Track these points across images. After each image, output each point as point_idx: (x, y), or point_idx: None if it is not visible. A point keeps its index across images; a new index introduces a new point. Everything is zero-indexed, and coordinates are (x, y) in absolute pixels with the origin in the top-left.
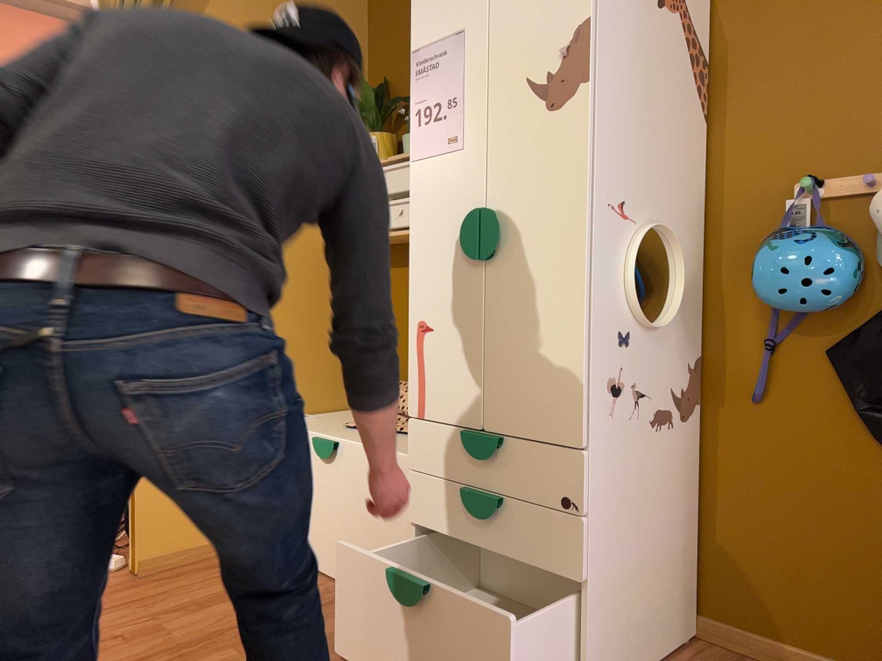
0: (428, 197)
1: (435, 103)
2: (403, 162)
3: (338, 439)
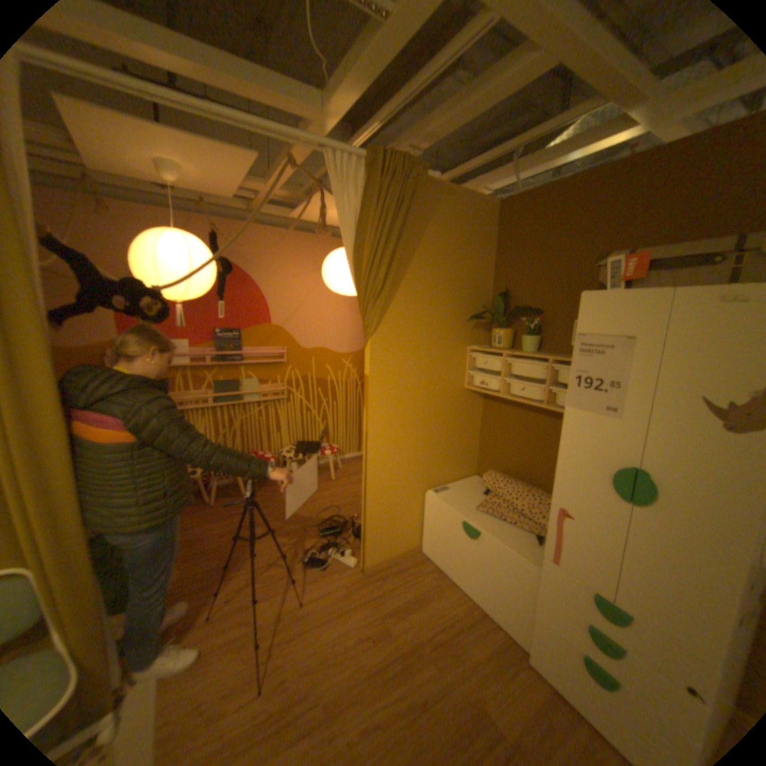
0: (580, 436)
1: (597, 378)
2: (527, 360)
3: (481, 529)
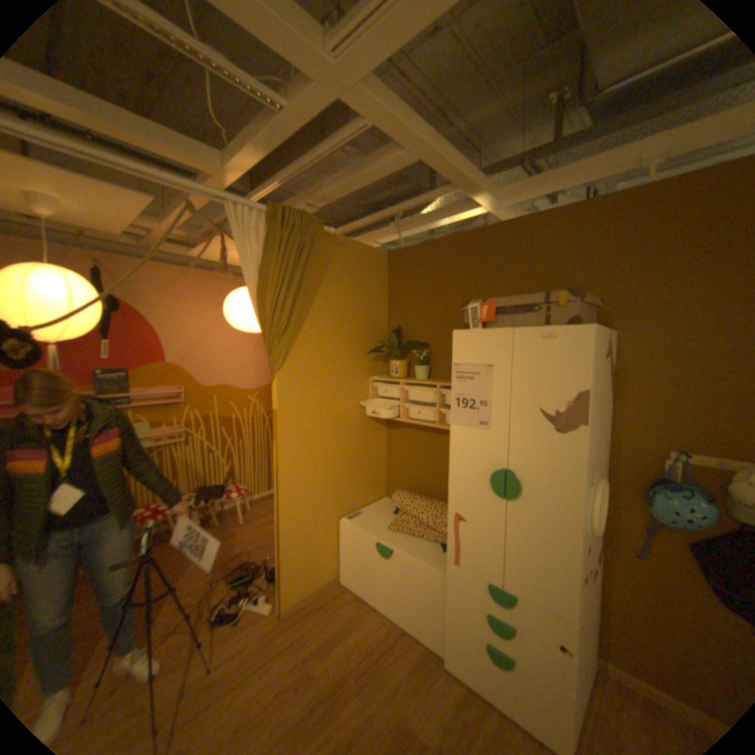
0: (464, 448)
1: (470, 399)
2: (420, 387)
3: (393, 547)
